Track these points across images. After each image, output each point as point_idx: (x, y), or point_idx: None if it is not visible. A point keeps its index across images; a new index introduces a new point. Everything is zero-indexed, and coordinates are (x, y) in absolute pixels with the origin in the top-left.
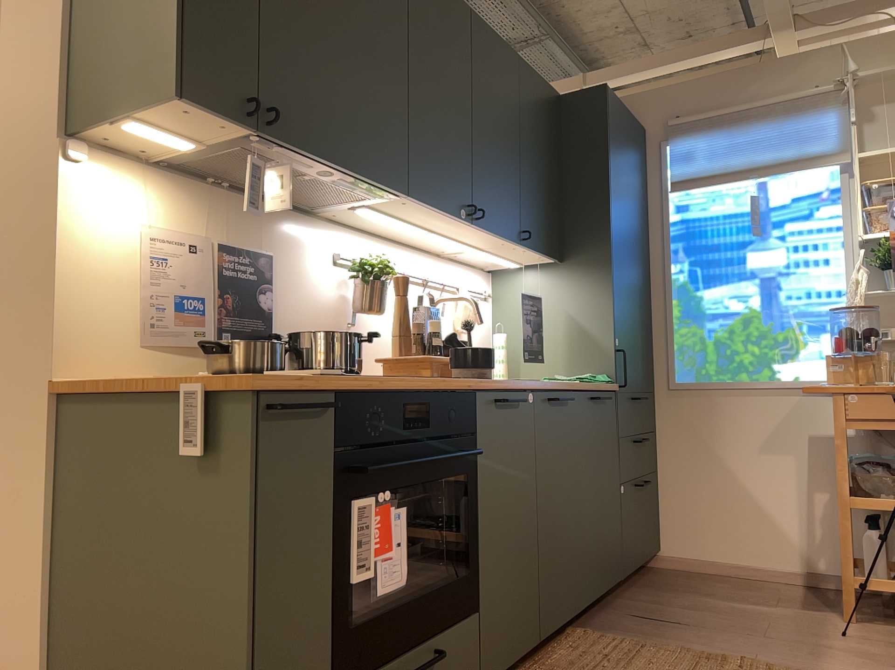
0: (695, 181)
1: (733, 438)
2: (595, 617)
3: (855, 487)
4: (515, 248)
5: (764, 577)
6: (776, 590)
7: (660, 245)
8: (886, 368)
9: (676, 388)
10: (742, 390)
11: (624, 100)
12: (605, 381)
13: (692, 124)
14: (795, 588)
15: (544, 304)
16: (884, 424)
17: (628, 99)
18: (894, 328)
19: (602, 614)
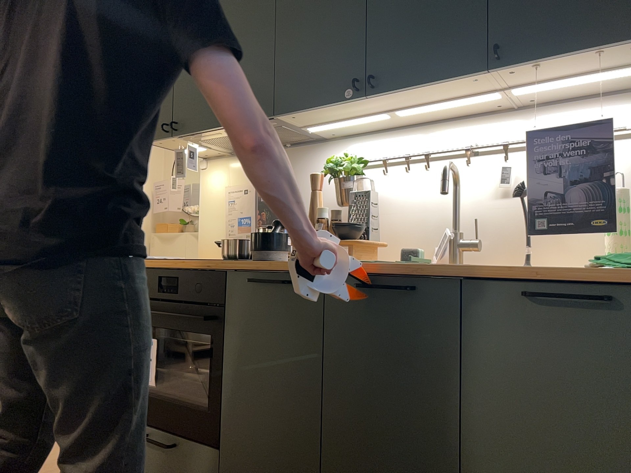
0: None
1: None
2: None
3: None
4: (518, 73)
5: None
6: None
7: None
8: None
9: None
10: None
11: None
12: None
13: None
14: None
15: None
16: None
17: None
18: None
19: None
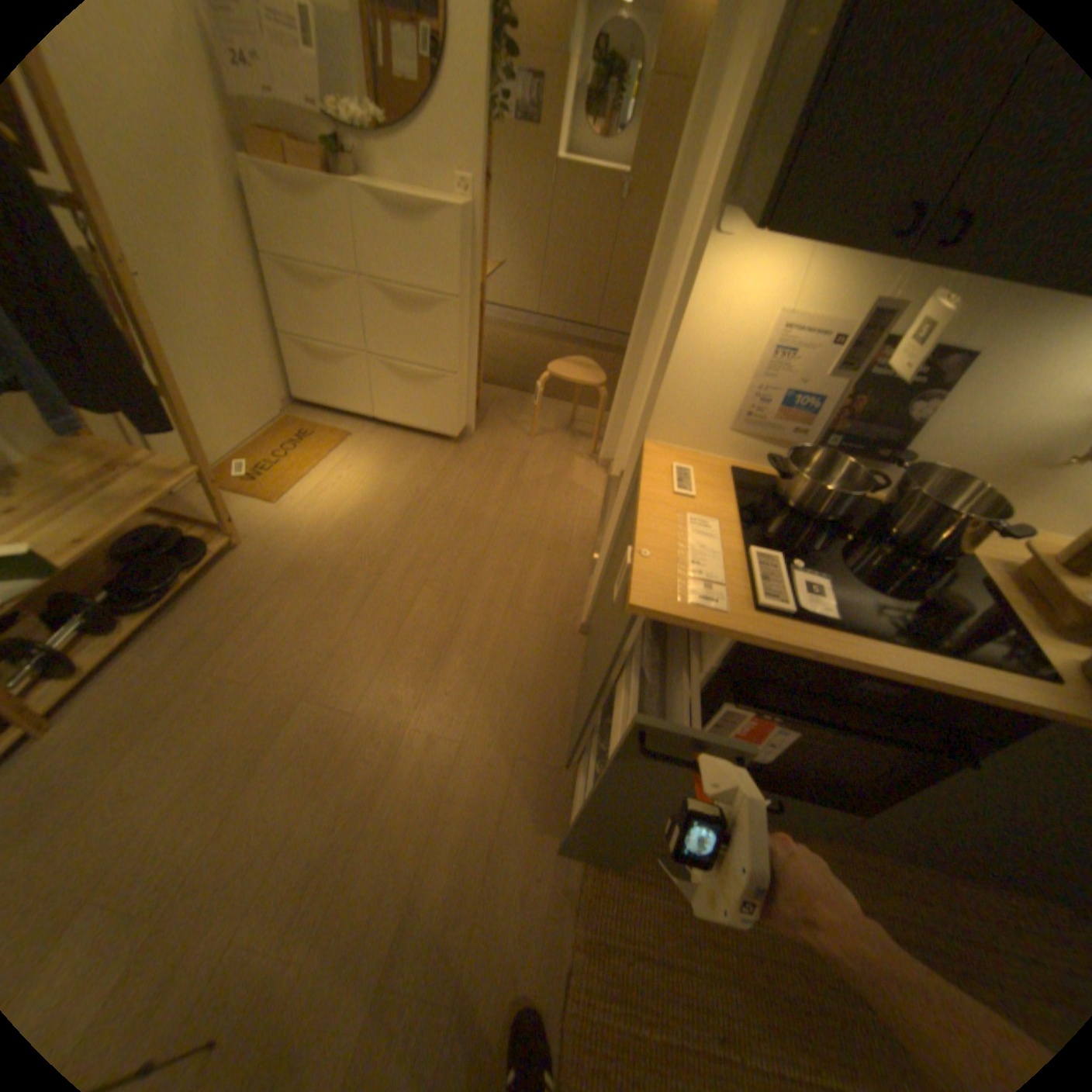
0: None
1: None
2: None
3: None
4: None
5: None
6: None
7: None
8: None
9: None
10: None
11: None
12: None
13: None
14: None
15: None
16: None
17: None
18: None
19: None
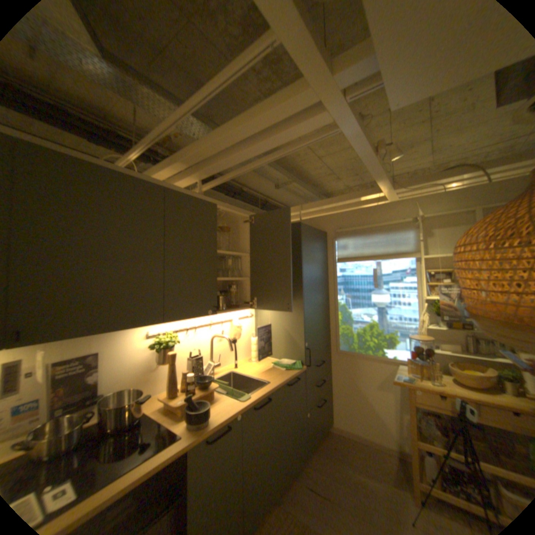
0: (348, 259)
1: (365, 381)
2: (290, 490)
3: (421, 433)
4: (253, 307)
5: (379, 449)
6: (383, 463)
7: (333, 286)
8: (437, 374)
9: (340, 353)
10: (369, 359)
11: (318, 218)
12: (298, 369)
13: (347, 232)
14: (393, 461)
15: (275, 322)
16: (436, 410)
17: (320, 217)
18: (444, 343)
19: (294, 486)
